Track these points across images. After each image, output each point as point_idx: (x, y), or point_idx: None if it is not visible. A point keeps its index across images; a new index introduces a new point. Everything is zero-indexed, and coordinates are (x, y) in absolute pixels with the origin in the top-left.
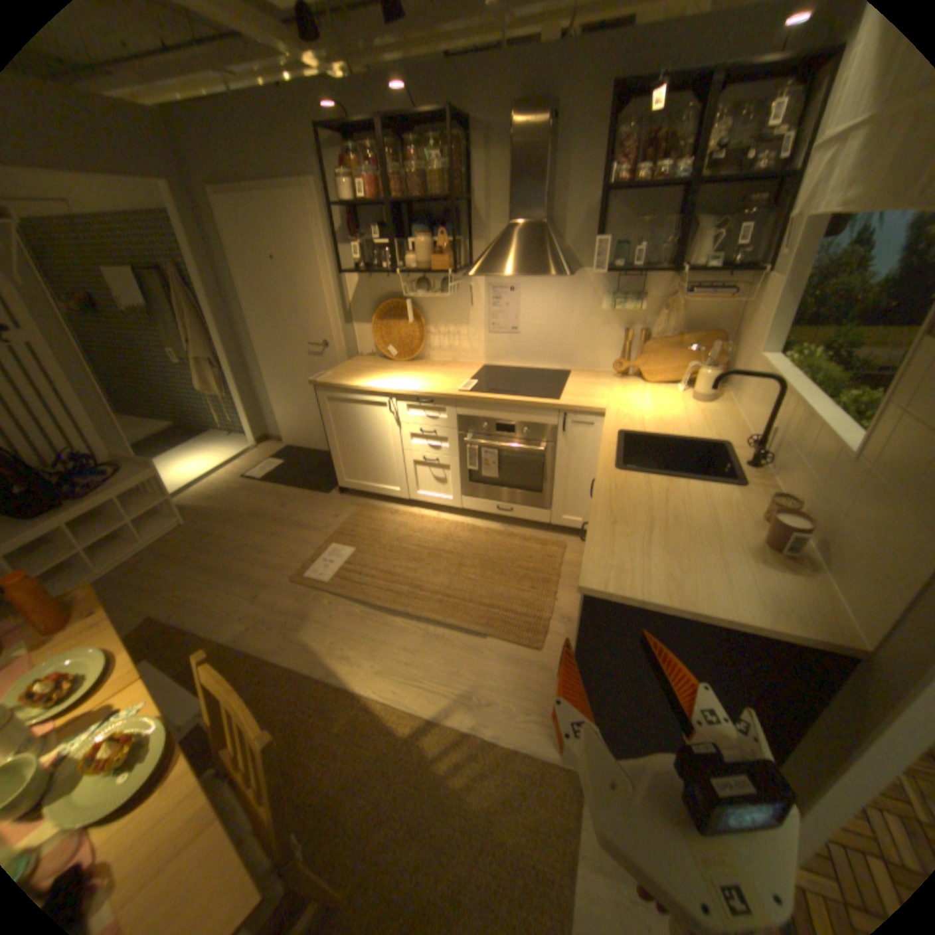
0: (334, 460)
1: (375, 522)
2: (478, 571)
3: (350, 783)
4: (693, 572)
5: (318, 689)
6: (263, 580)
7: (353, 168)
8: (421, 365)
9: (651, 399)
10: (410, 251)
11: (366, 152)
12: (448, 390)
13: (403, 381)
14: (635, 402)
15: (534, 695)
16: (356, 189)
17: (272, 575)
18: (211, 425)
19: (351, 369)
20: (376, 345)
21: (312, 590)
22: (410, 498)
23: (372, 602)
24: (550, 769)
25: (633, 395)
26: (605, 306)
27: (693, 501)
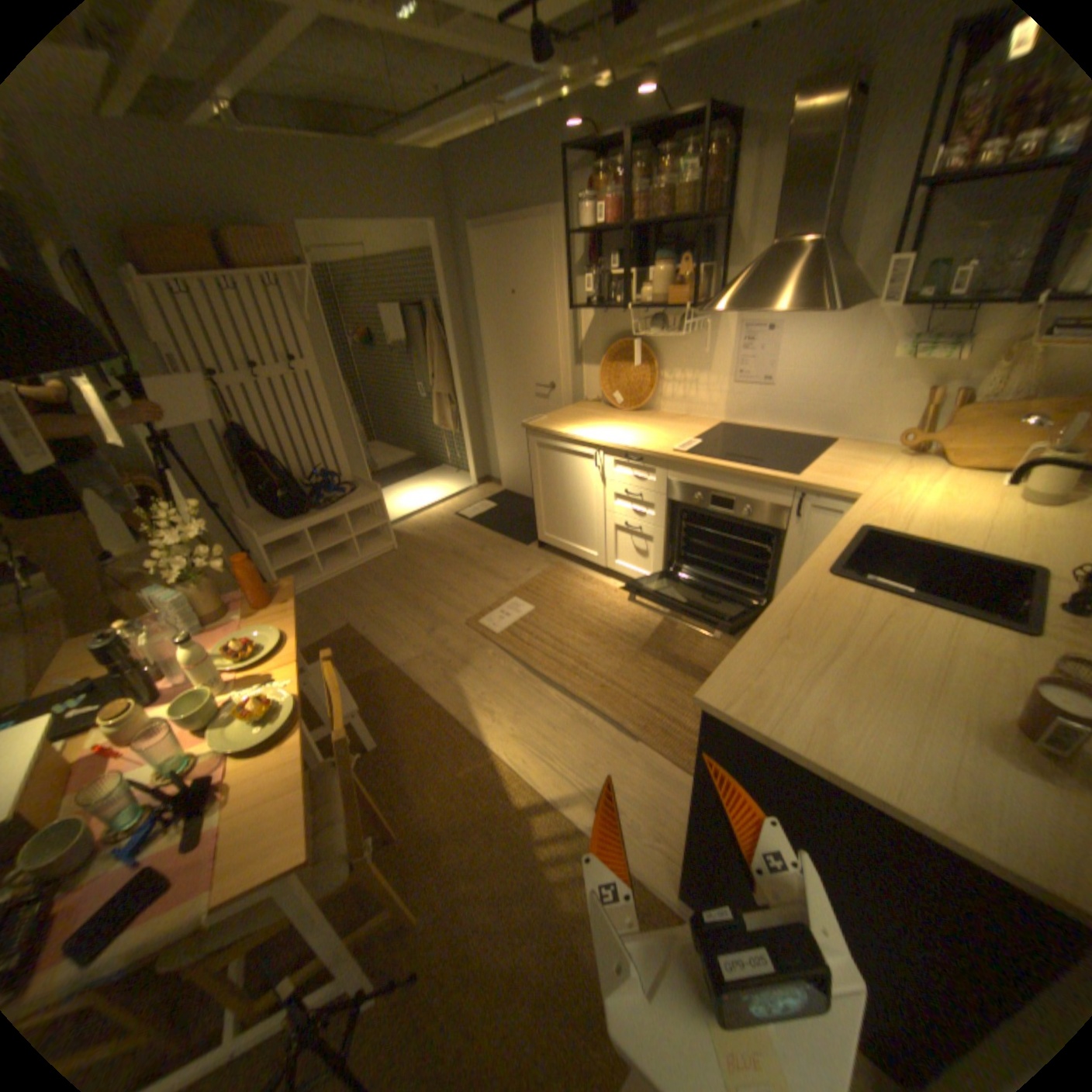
0: (537, 512)
1: (563, 585)
2: (657, 666)
3: (457, 829)
4: (868, 727)
5: (458, 733)
6: (444, 616)
7: (603, 190)
8: (646, 417)
9: (948, 489)
10: (649, 282)
11: (617, 169)
12: (662, 448)
13: (617, 433)
14: (916, 491)
15: (674, 823)
16: (603, 213)
17: (452, 614)
18: (445, 461)
19: (568, 415)
20: (601, 390)
21: (482, 638)
22: (607, 567)
23: (533, 666)
24: (662, 910)
25: (919, 480)
26: (903, 352)
27: (928, 638)
